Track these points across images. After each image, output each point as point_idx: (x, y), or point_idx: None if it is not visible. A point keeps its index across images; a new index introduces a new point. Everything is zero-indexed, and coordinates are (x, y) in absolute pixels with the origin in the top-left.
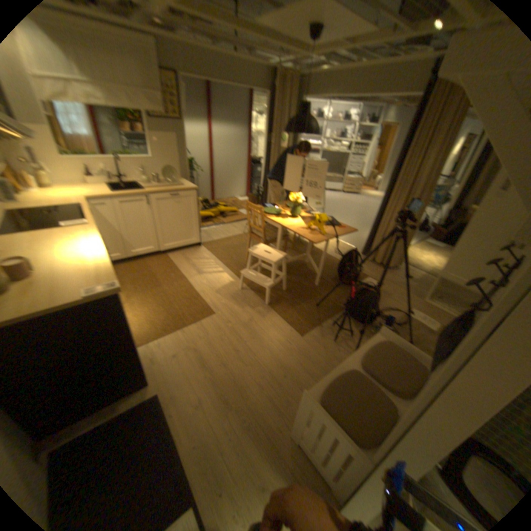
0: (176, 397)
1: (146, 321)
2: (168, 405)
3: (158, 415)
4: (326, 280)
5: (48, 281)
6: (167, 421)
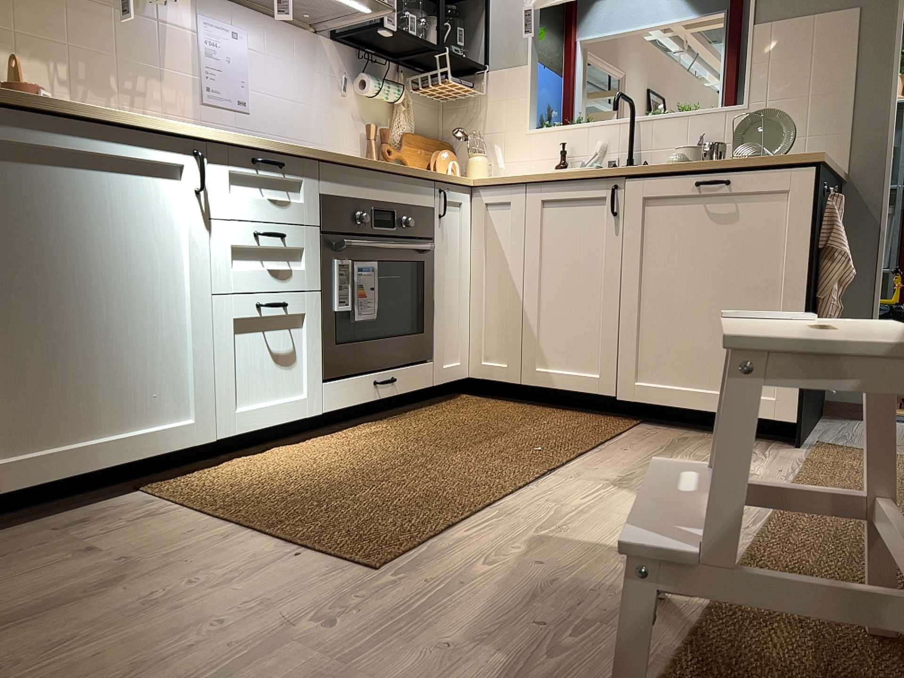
0: None
1: (263, 472)
2: None
3: None
4: None
5: None
6: None
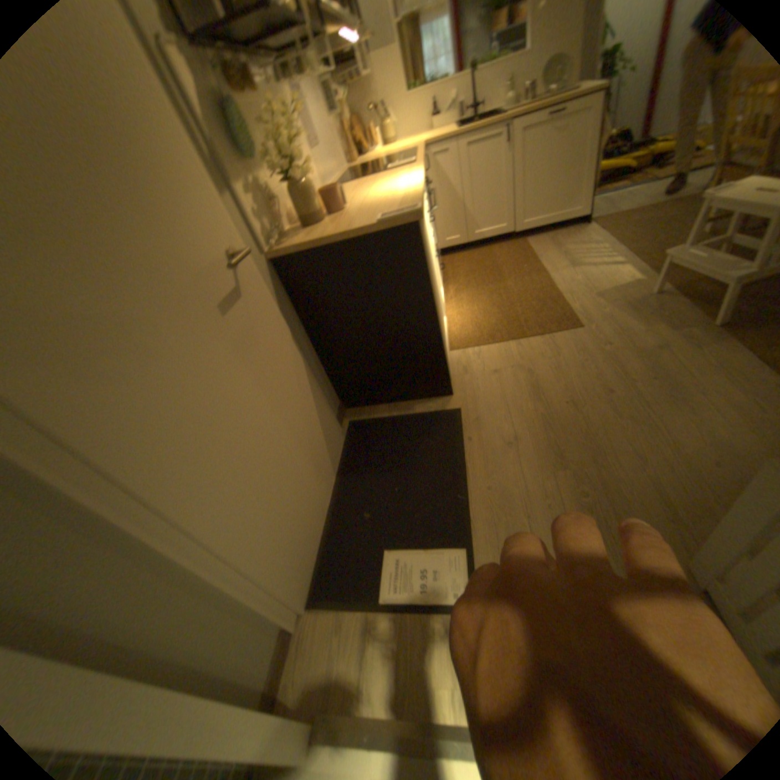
0: (482, 420)
1: (469, 322)
2: (469, 426)
3: (453, 431)
4: None
5: (351, 213)
6: (463, 442)
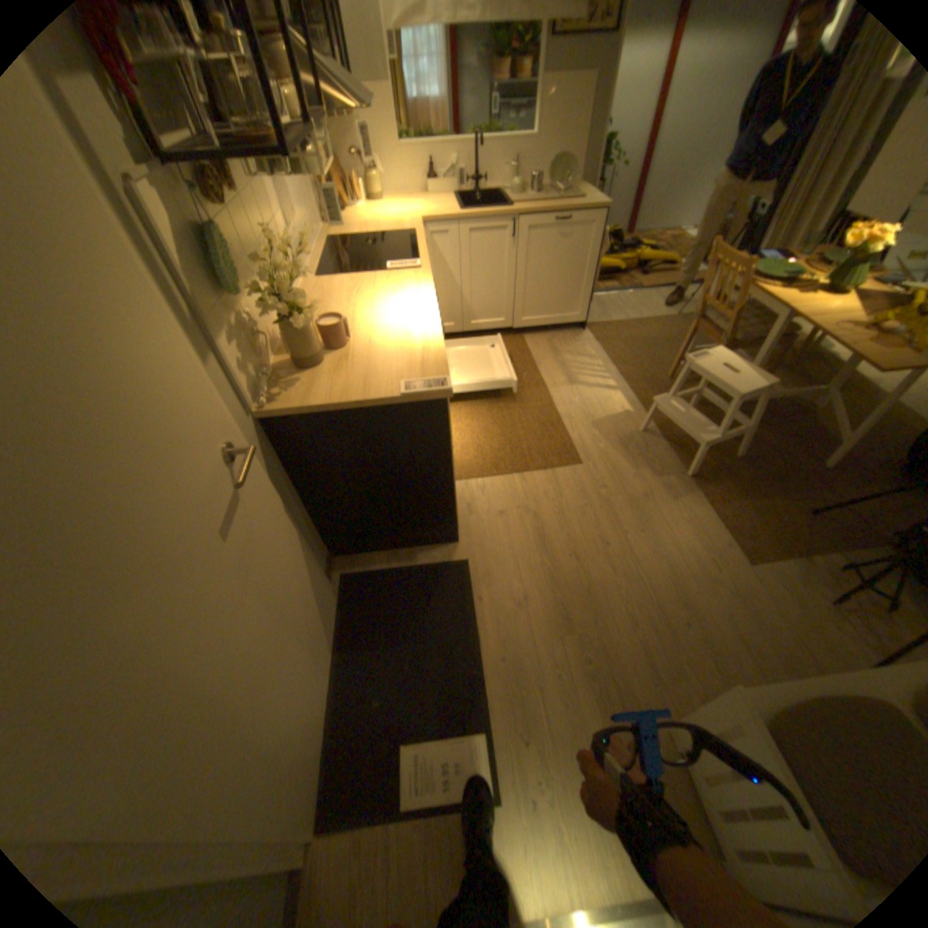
0: (492, 575)
1: (471, 444)
2: (479, 582)
3: (463, 589)
4: (863, 461)
5: (361, 358)
6: (474, 603)
